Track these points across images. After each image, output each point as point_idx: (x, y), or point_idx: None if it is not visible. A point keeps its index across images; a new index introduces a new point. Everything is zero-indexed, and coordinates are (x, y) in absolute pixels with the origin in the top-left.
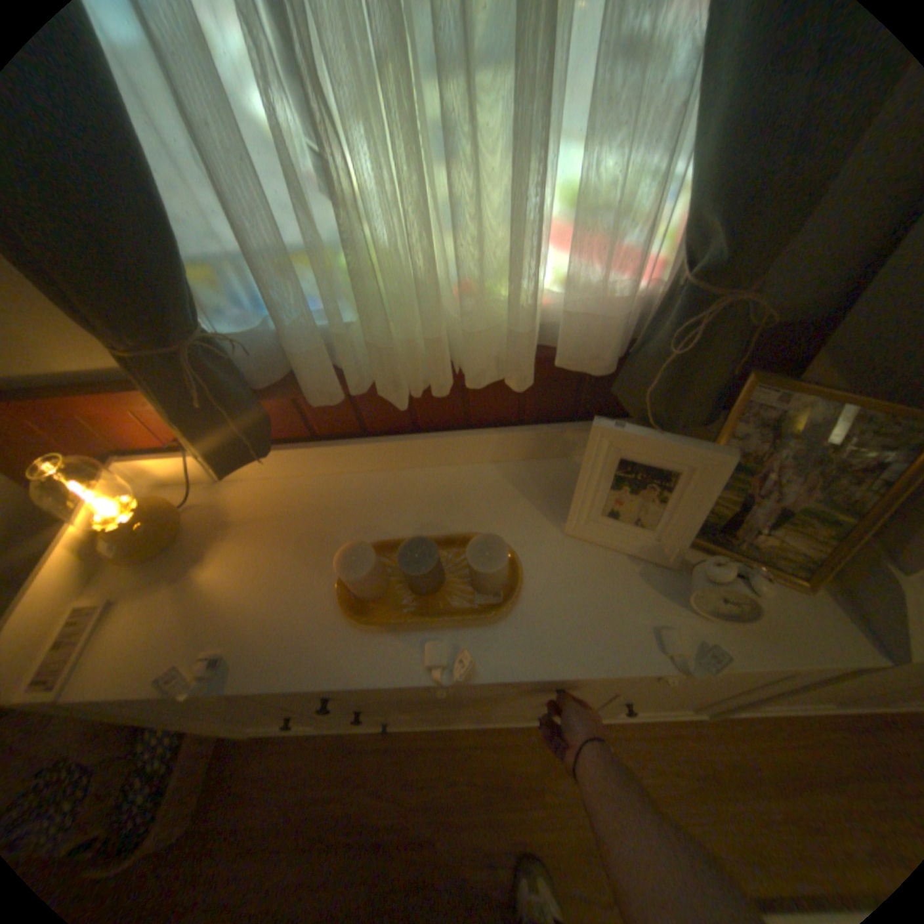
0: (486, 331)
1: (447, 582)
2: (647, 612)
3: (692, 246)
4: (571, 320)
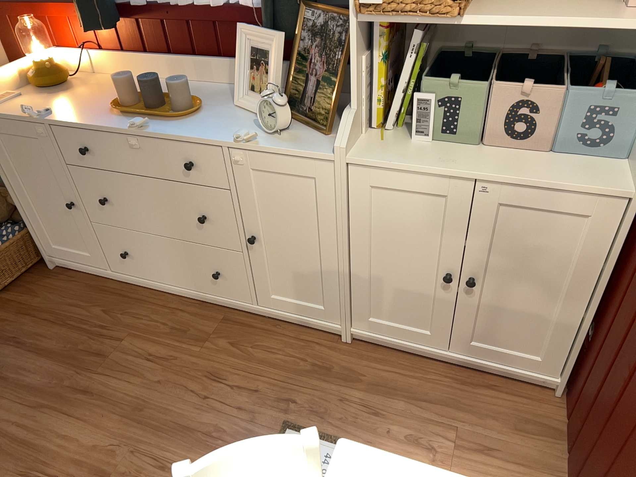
0: None
1: (162, 105)
2: (242, 128)
3: None
4: None
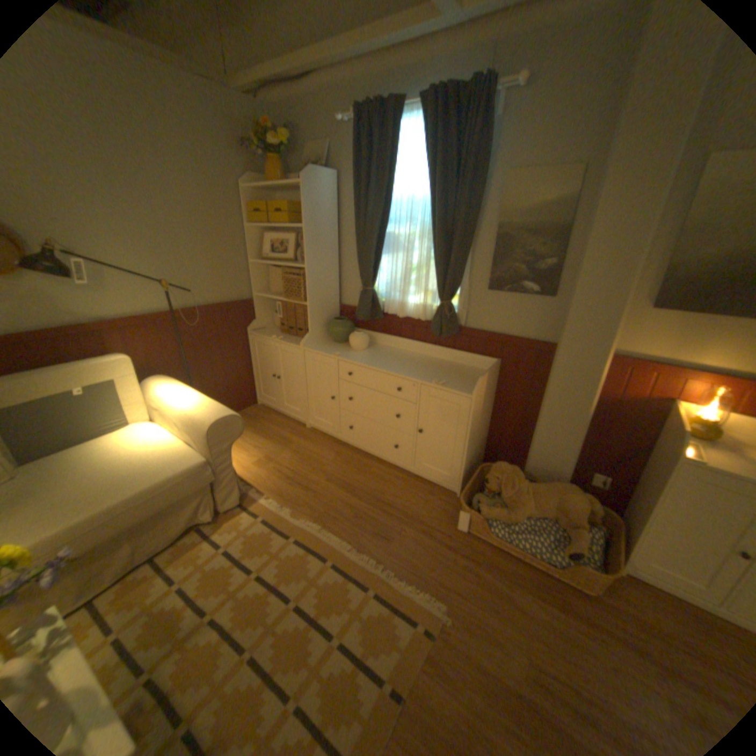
0: None
1: None
2: None
3: None
4: None
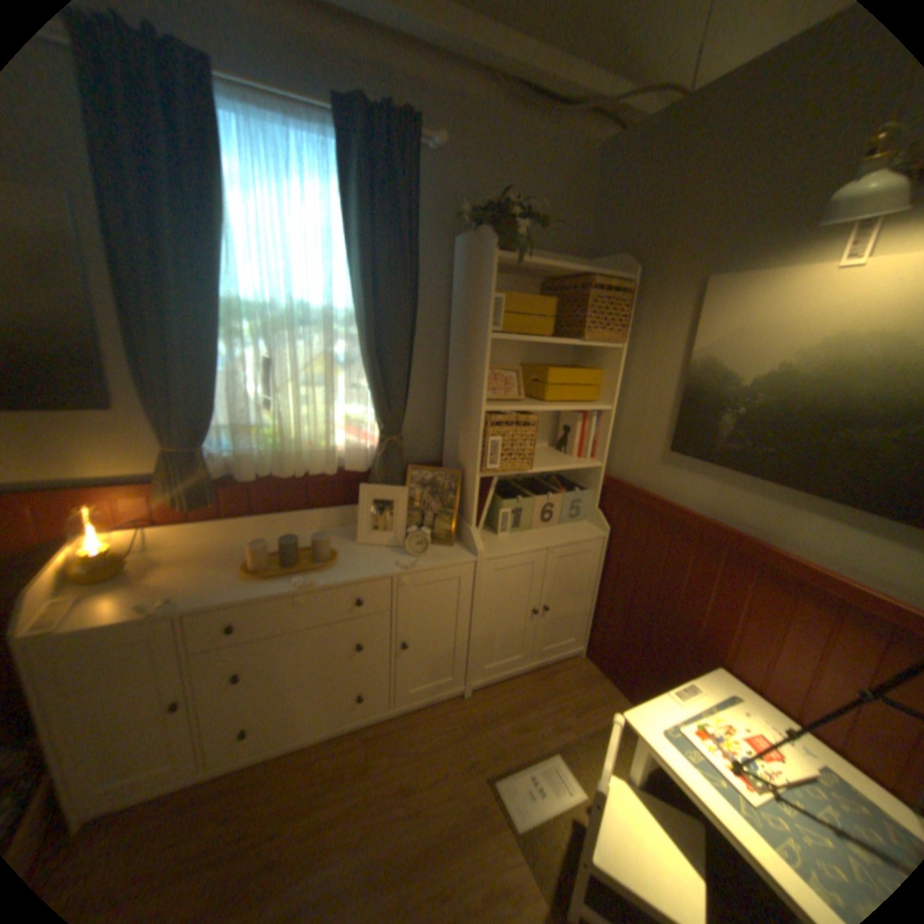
0: (315, 459)
1: (298, 563)
2: (390, 561)
3: (377, 430)
4: (347, 456)
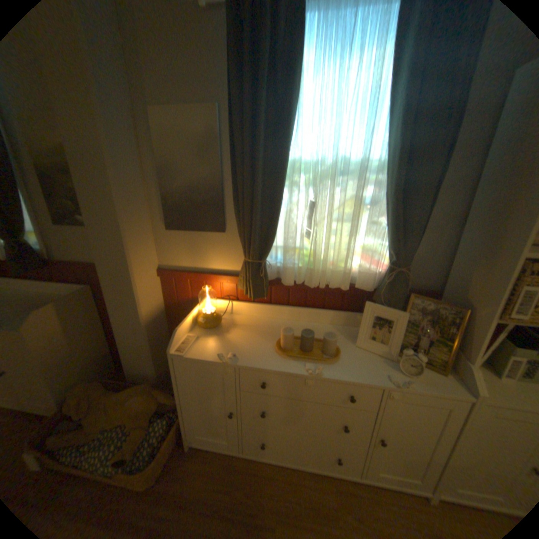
0: (335, 275)
1: (313, 350)
2: (385, 372)
3: (390, 259)
4: (360, 276)
